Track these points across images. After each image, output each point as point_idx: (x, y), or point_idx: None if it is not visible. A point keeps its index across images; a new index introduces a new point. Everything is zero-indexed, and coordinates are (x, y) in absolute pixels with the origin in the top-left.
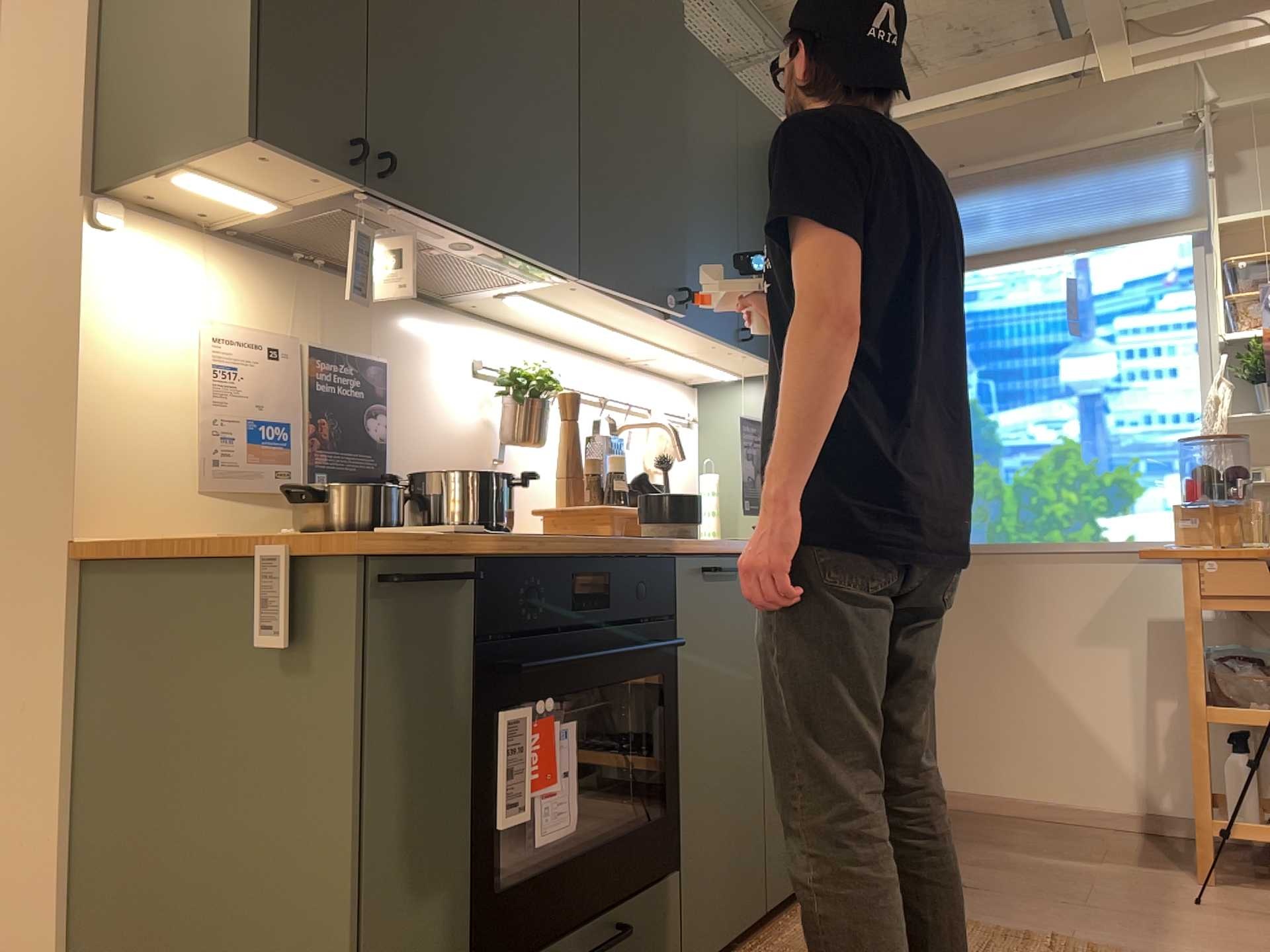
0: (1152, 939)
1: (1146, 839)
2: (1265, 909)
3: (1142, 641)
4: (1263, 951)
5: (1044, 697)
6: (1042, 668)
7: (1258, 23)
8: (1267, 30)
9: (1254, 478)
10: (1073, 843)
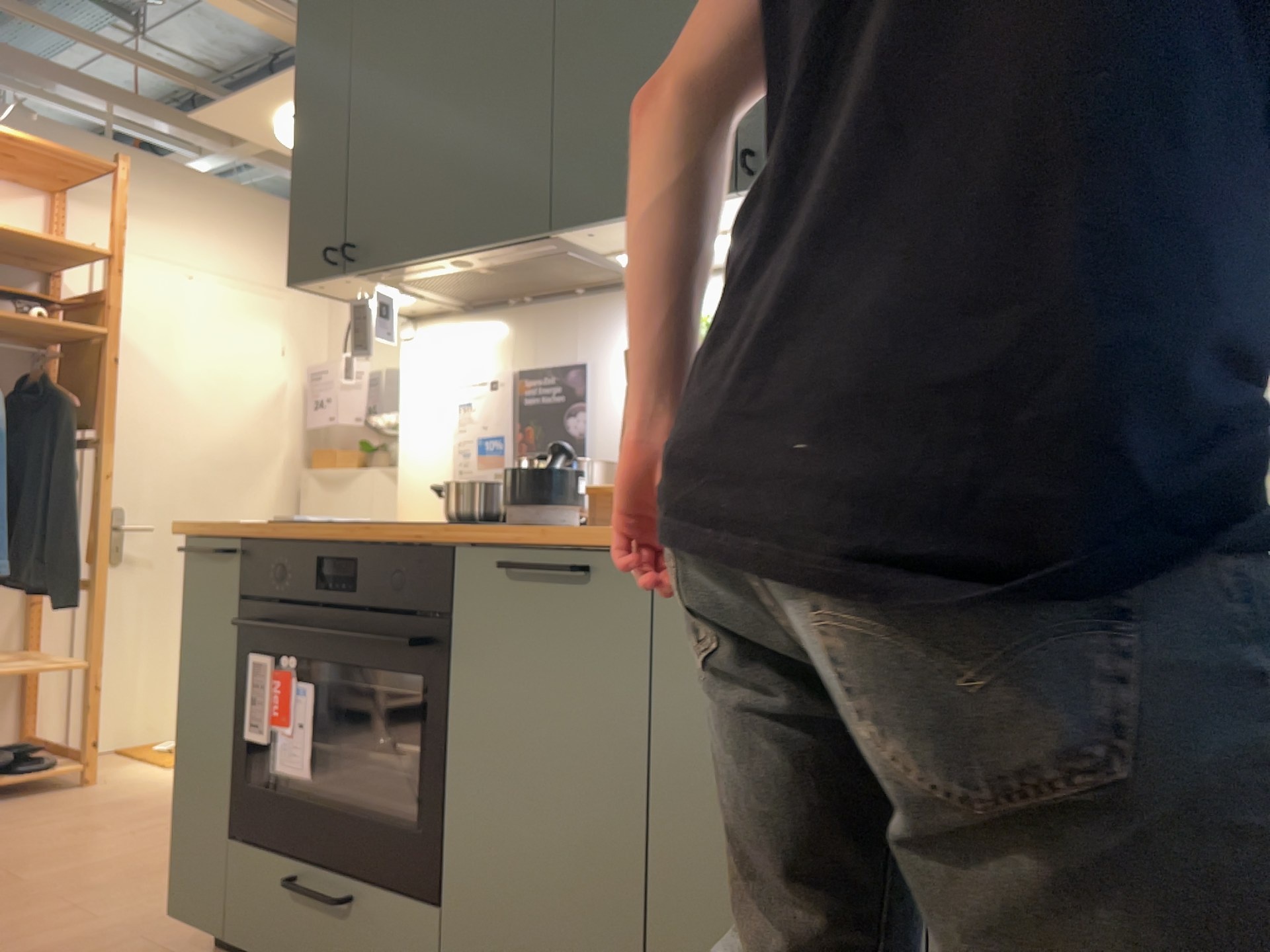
0: None
1: None
2: None
3: None
4: None
5: None
6: None
7: None
8: None
9: None
10: None
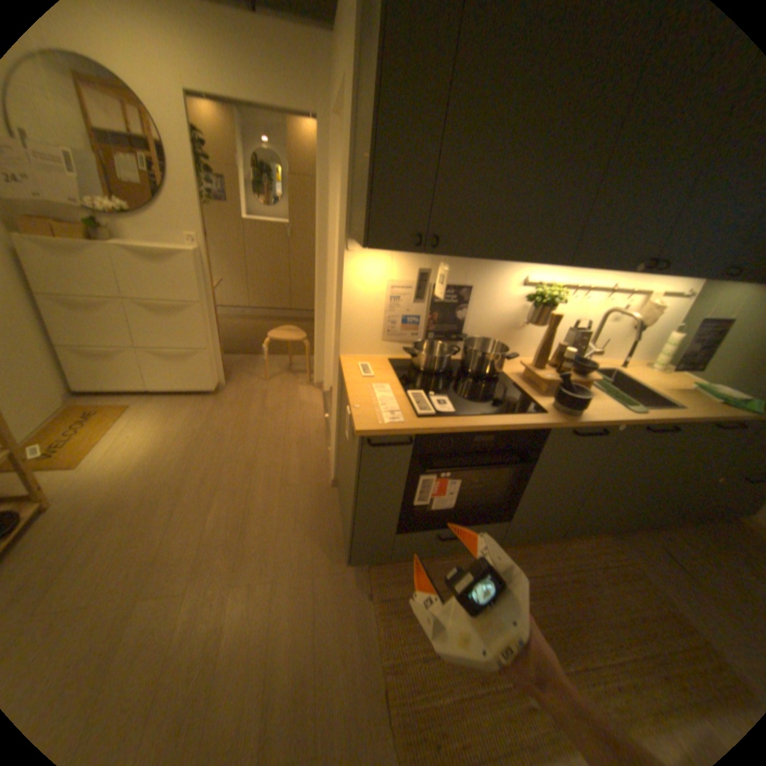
0: None
1: None
2: None
3: None
4: None
5: None
6: None
7: None
8: None
9: None
10: None
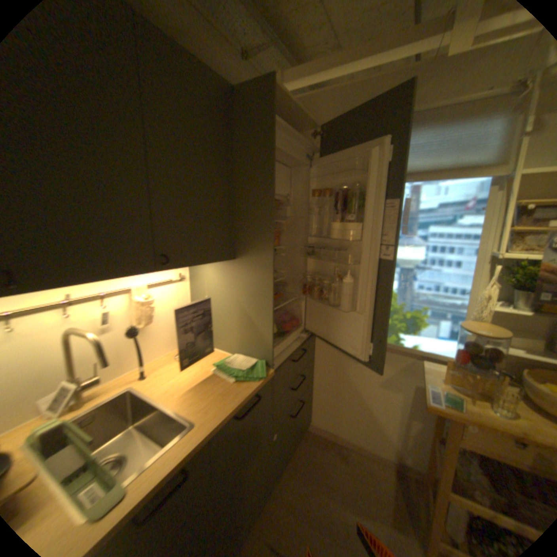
0: None
1: (397, 481)
2: None
3: (412, 395)
4: None
5: (360, 405)
6: (361, 393)
7: None
8: None
9: (500, 343)
10: (363, 488)
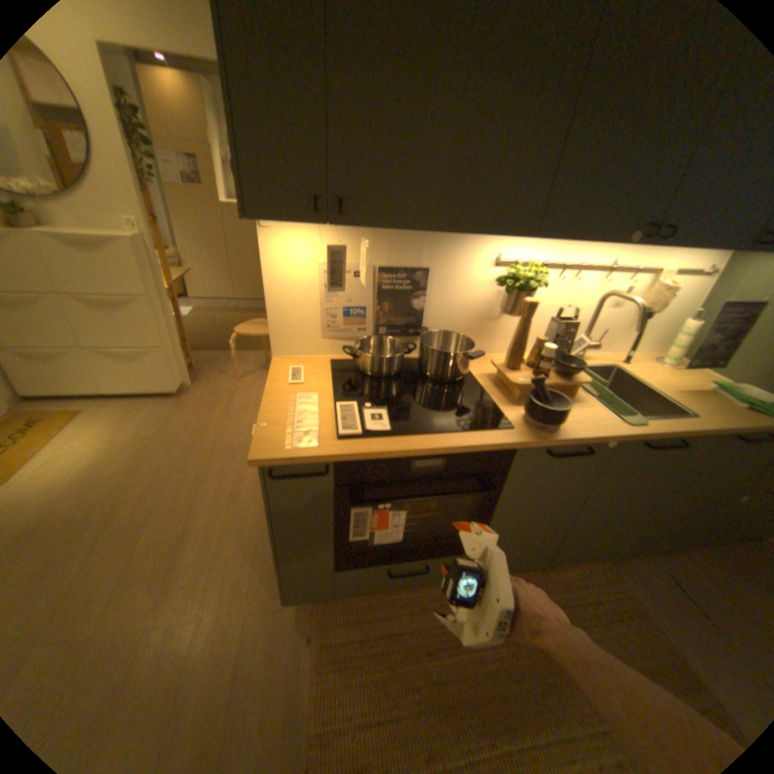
0: None
1: None
2: None
3: None
4: None
5: None
6: None
7: None
8: None
9: None
10: None
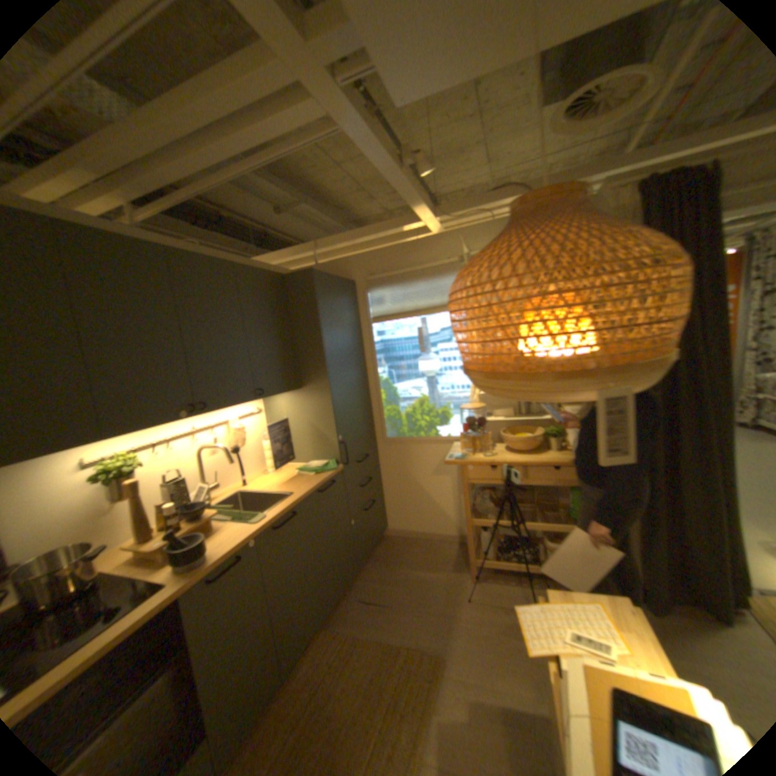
0: (446, 641)
1: (459, 549)
2: (492, 601)
3: (456, 475)
4: (486, 640)
5: (422, 496)
6: (421, 485)
7: (487, 212)
8: (492, 214)
9: (491, 416)
10: (432, 558)
